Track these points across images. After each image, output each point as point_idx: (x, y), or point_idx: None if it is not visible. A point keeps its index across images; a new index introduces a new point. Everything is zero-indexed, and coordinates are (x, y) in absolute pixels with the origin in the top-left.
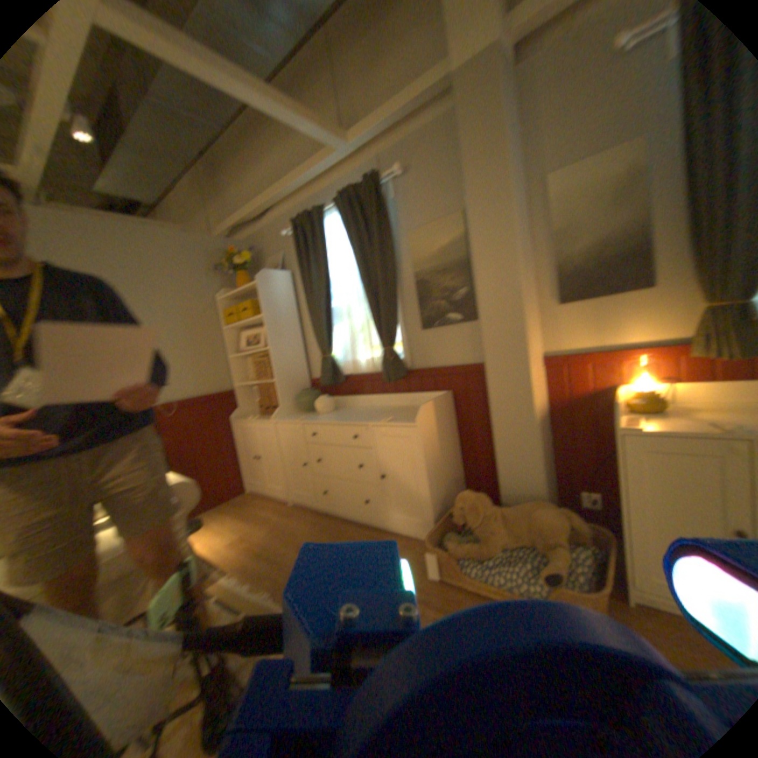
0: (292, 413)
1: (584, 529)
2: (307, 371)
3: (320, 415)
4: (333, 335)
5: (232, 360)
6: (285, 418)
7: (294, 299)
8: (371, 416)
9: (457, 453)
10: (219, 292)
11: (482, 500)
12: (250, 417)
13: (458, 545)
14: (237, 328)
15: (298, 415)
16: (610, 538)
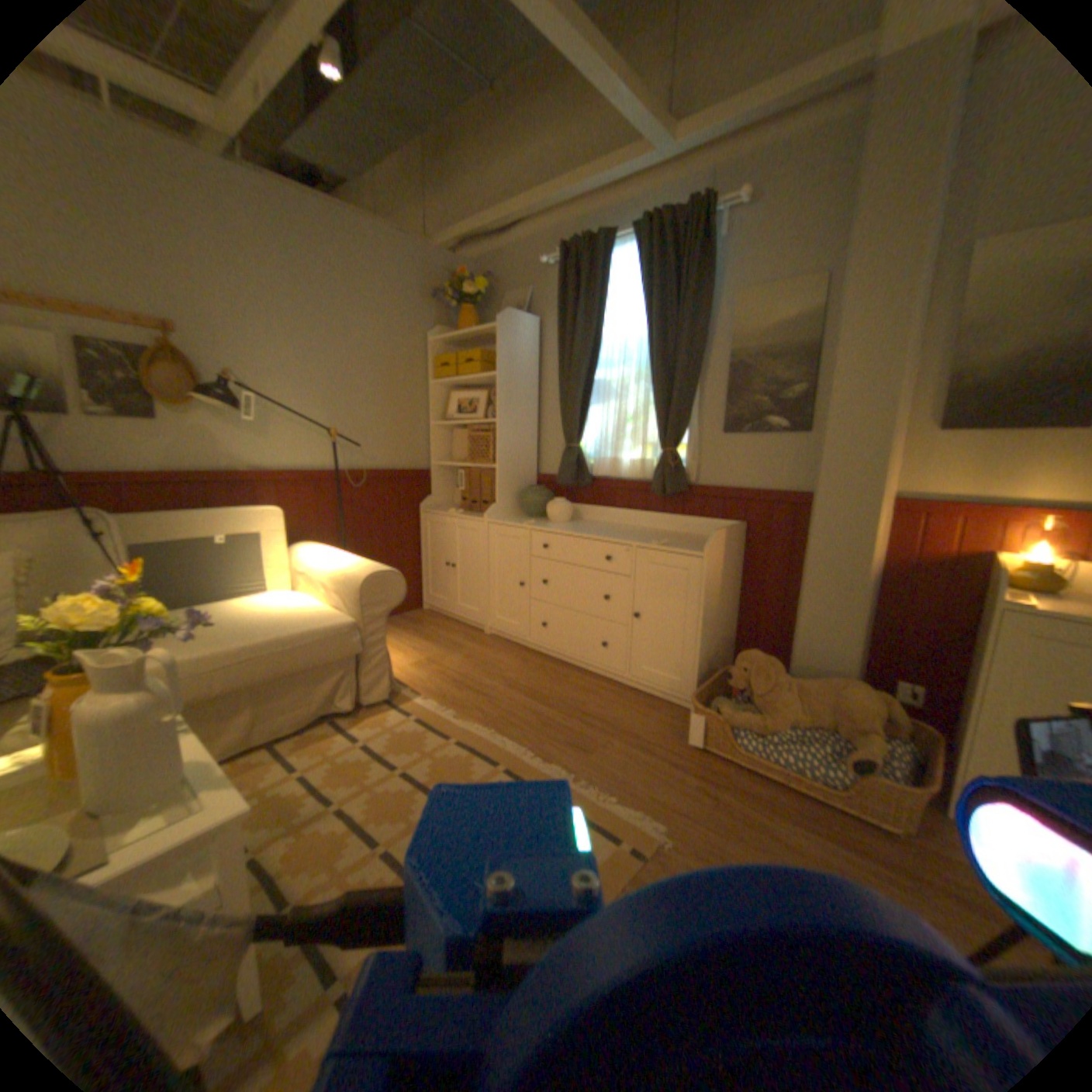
0: (507, 515)
1: (903, 722)
2: (533, 462)
3: (550, 524)
4: (586, 419)
5: (431, 430)
6: (501, 520)
7: (535, 359)
8: (629, 536)
9: (734, 605)
10: (429, 330)
11: (773, 665)
12: (446, 511)
13: (732, 712)
14: (444, 385)
15: (518, 519)
16: (934, 738)
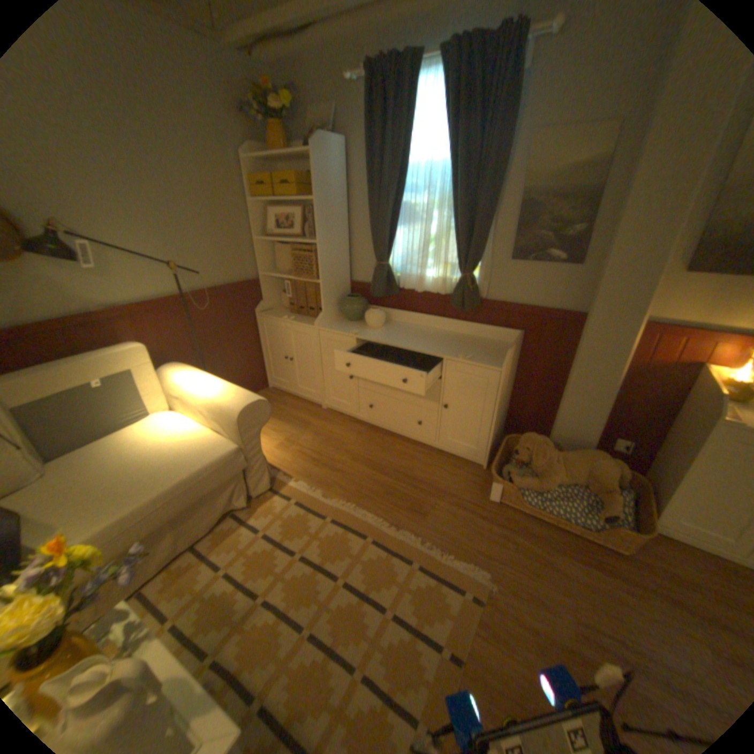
0: (332, 320)
1: (628, 477)
2: (348, 272)
3: (370, 330)
4: (395, 241)
5: (256, 244)
6: (329, 328)
7: (344, 180)
8: (438, 346)
9: (510, 389)
10: (240, 146)
11: (546, 444)
12: (280, 315)
13: (519, 478)
14: (261, 201)
15: (342, 325)
16: (644, 484)
